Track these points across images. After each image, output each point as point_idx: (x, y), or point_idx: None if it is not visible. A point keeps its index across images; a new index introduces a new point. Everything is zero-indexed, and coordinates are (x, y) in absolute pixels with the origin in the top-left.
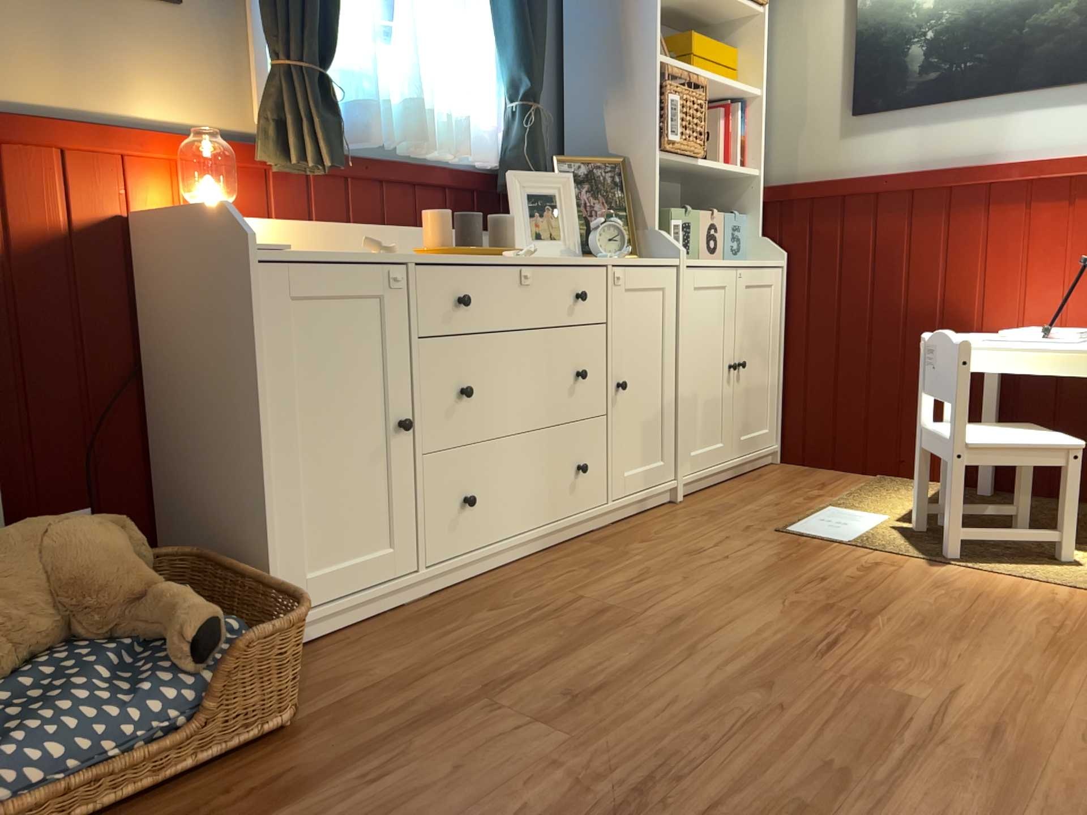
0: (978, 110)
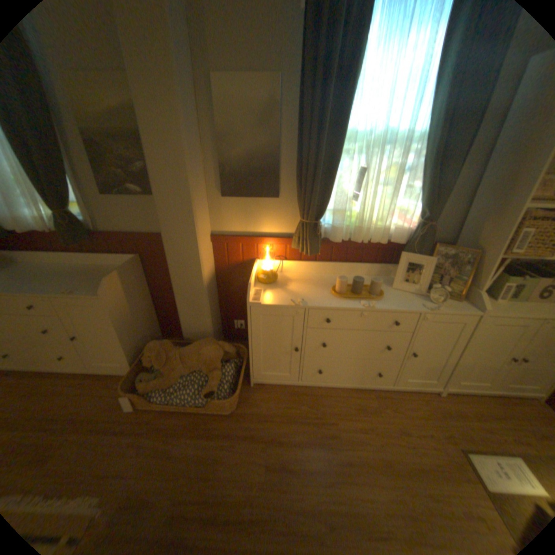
0: None
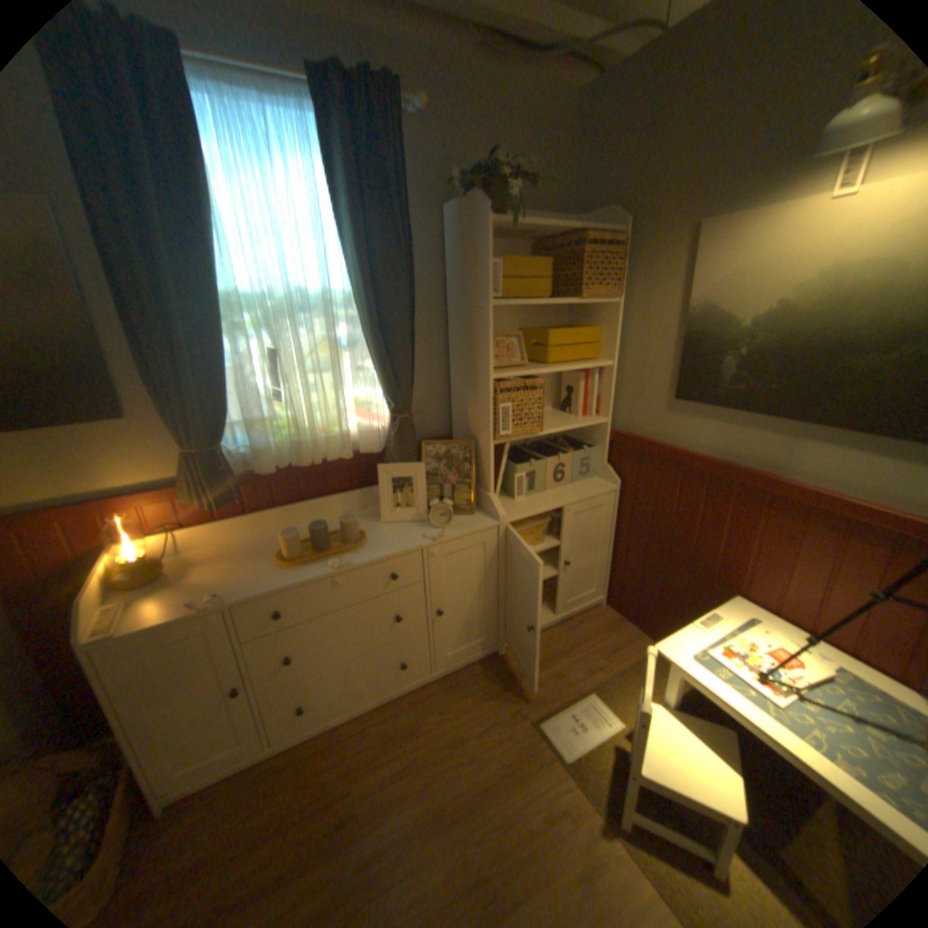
0: (779, 425)
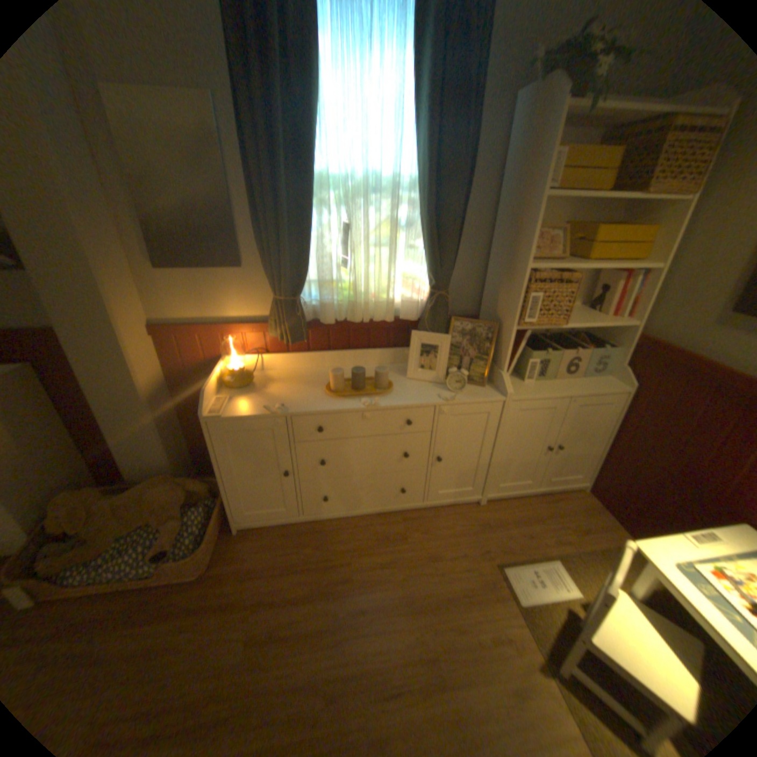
0: None
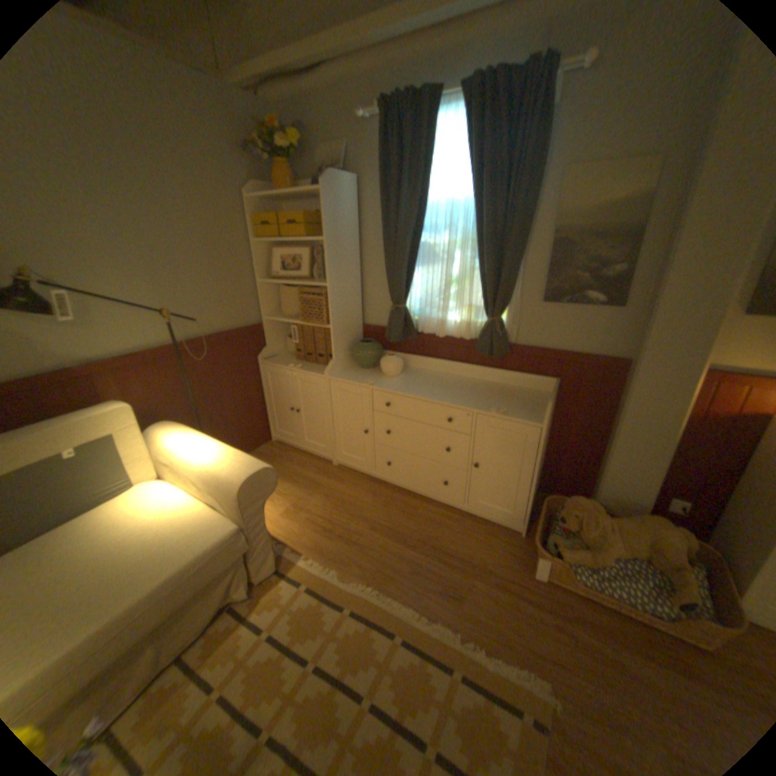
0: None
